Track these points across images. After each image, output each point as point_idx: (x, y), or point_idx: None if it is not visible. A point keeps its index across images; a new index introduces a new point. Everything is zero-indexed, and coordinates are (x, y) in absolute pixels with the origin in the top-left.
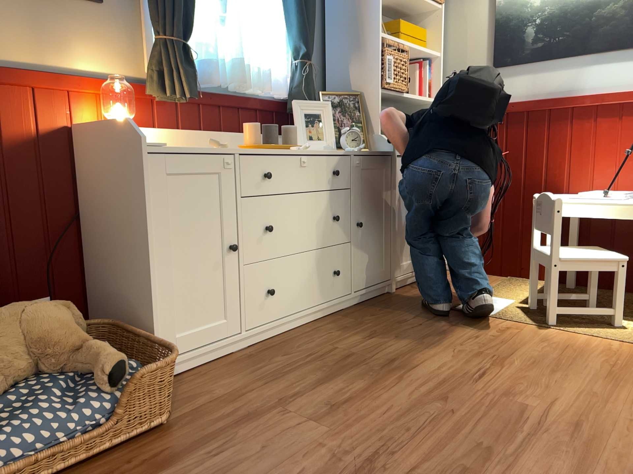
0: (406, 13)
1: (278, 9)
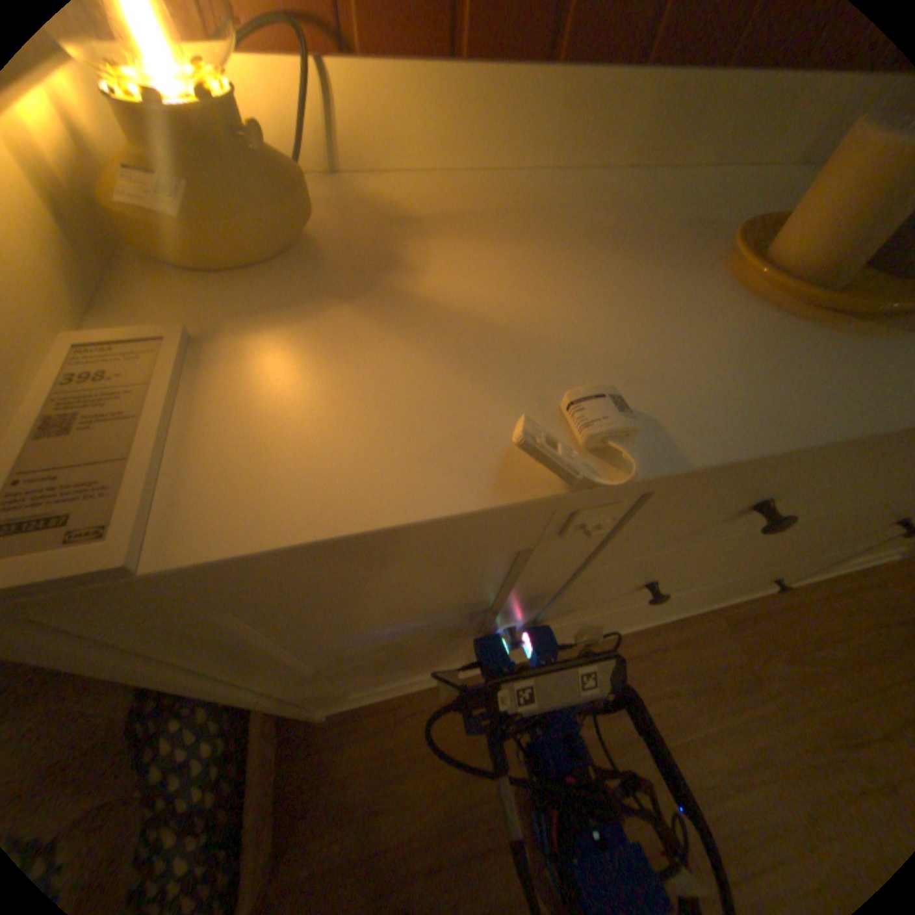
0: None
1: None
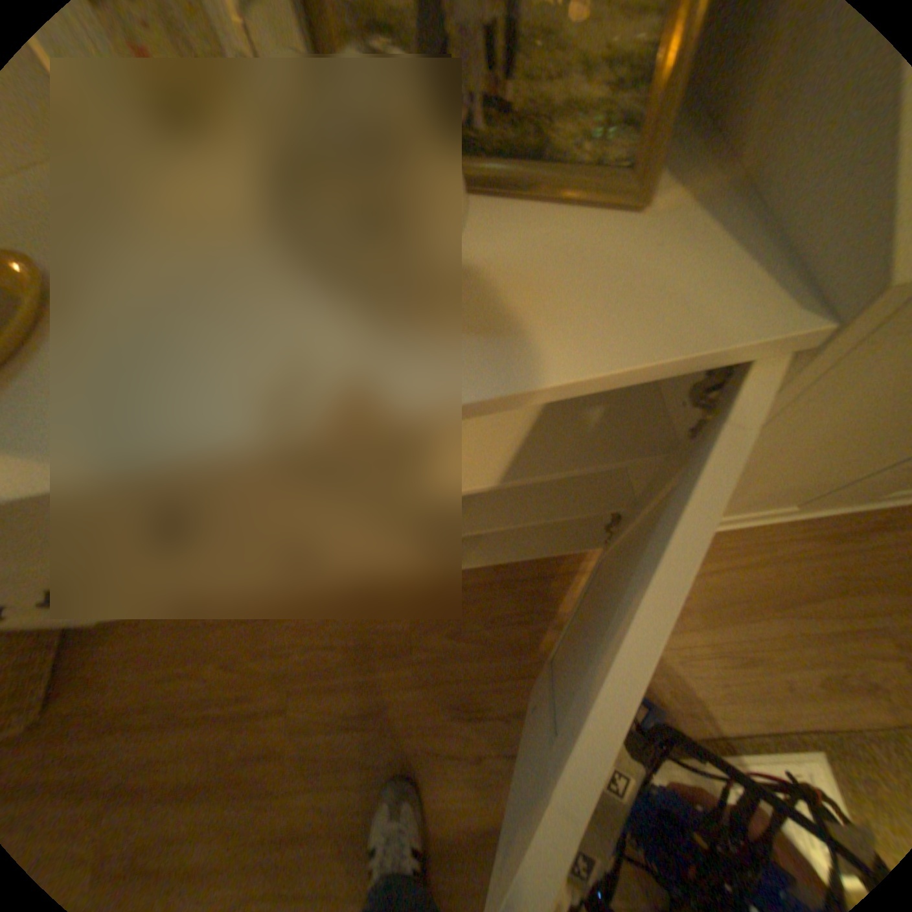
0: None
1: None
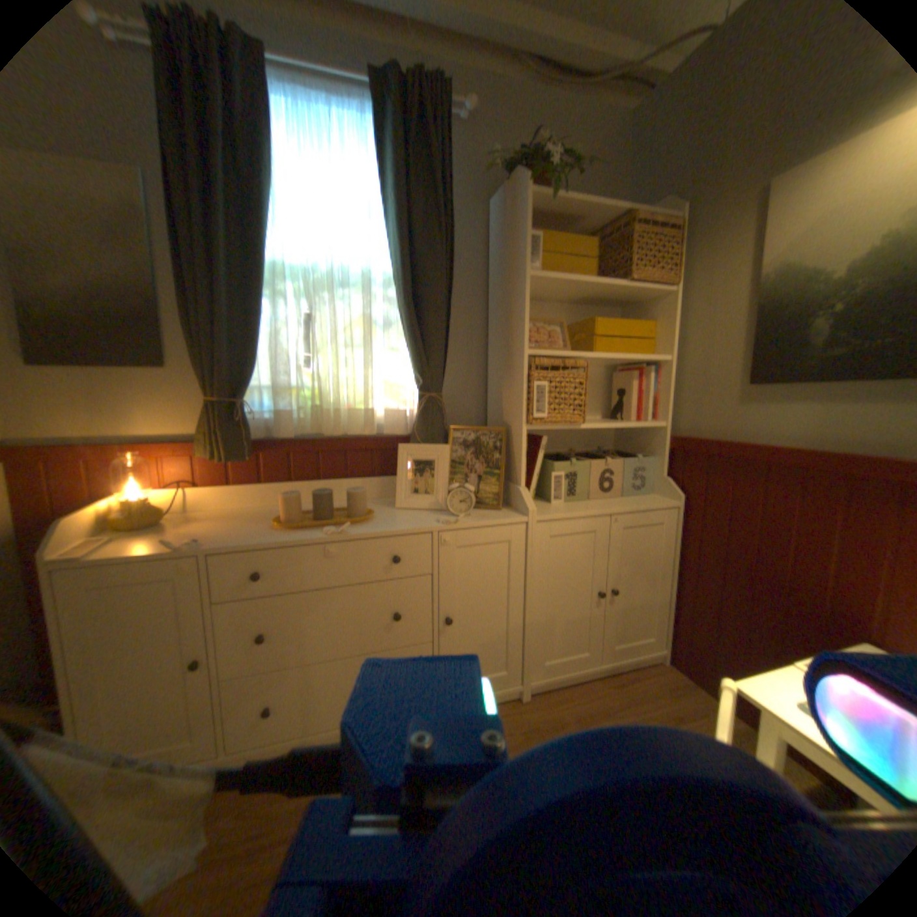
0: (628, 300)
1: (397, 333)
